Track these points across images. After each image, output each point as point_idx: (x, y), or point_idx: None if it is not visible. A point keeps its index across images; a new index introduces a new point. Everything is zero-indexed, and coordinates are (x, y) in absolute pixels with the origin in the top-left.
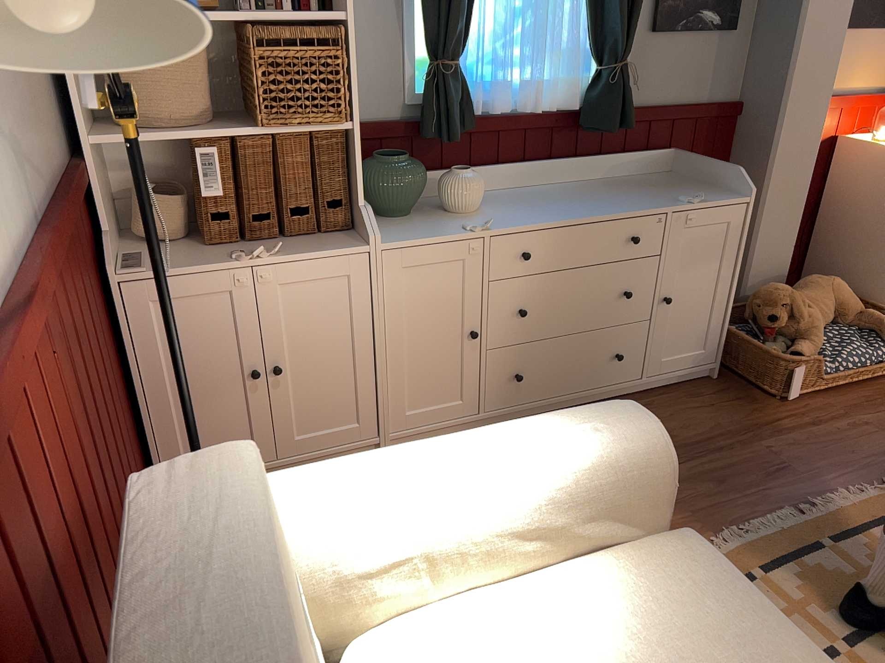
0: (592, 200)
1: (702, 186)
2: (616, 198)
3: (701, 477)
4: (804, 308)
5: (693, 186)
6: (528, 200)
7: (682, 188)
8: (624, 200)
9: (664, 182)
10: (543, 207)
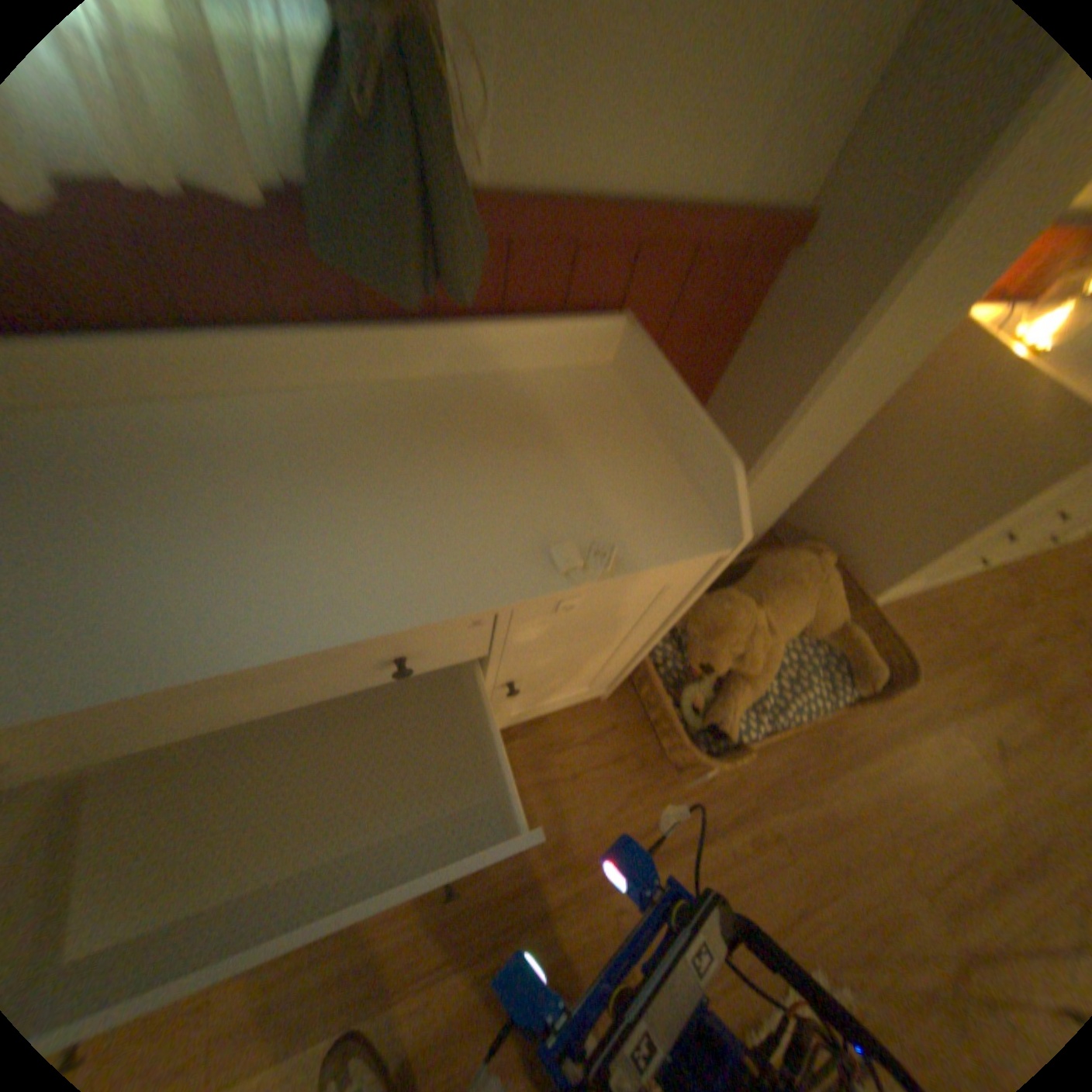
0: (317, 514)
1: (643, 453)
2: (398, 499)
3: (480, 1010)
4: (760, 634)
5: (622, 456)
6: (126, 485)
7: (594, 461)
8: (407, 528)
9: (568, 419)
10: (123, 551)
